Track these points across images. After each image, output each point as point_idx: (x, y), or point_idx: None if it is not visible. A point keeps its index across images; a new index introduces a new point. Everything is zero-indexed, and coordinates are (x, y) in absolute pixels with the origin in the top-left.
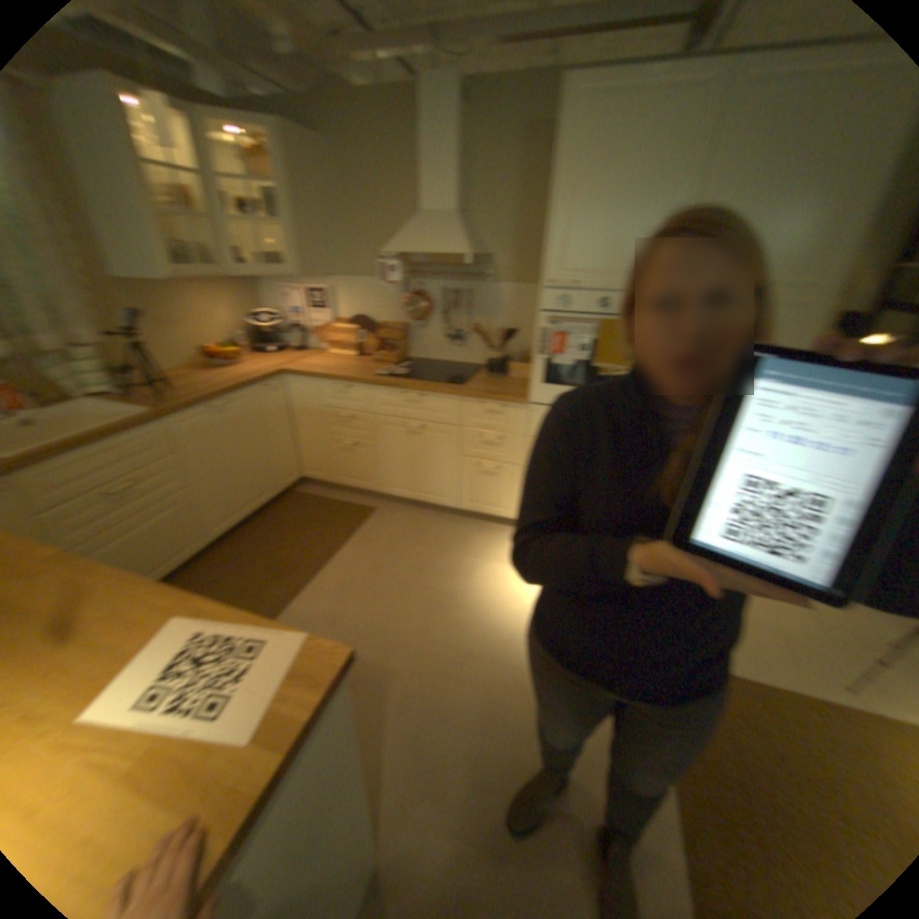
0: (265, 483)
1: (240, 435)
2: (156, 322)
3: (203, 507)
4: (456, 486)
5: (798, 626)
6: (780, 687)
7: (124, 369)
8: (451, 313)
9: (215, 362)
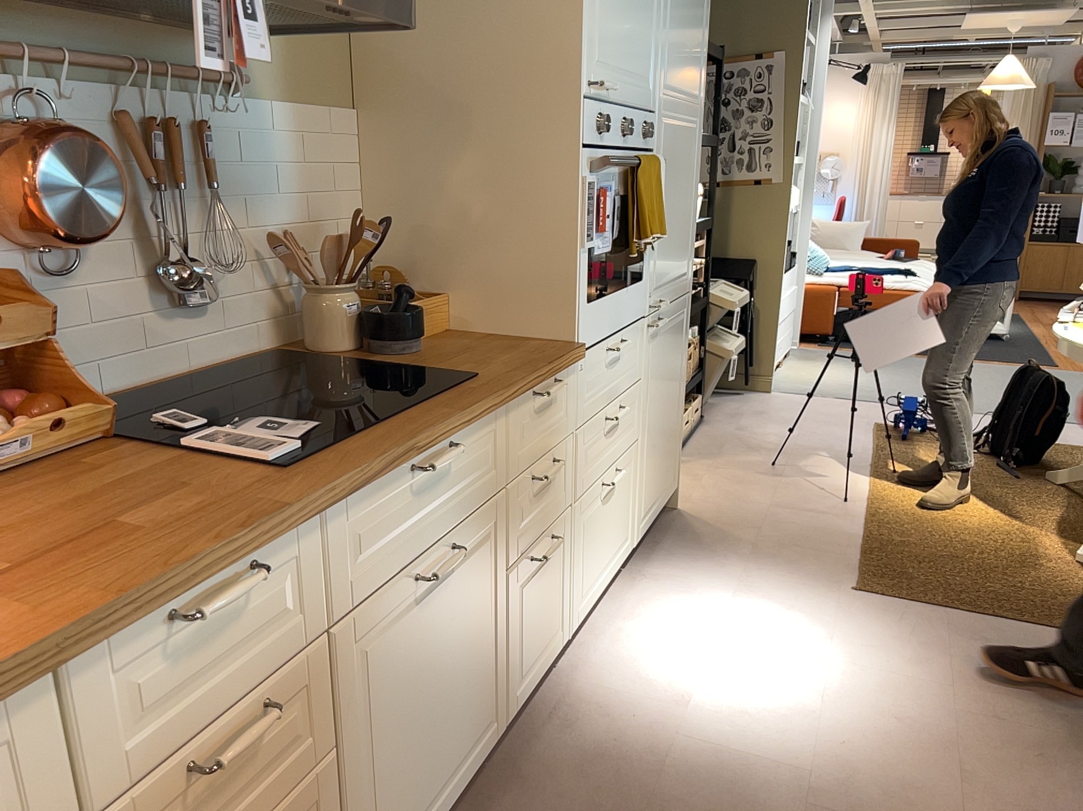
0: None
1: None
2: None
3: None
4: (505, 661)
5: (758, 493)
6: (856, 530)
7: None
8: (165, 200)
9: None
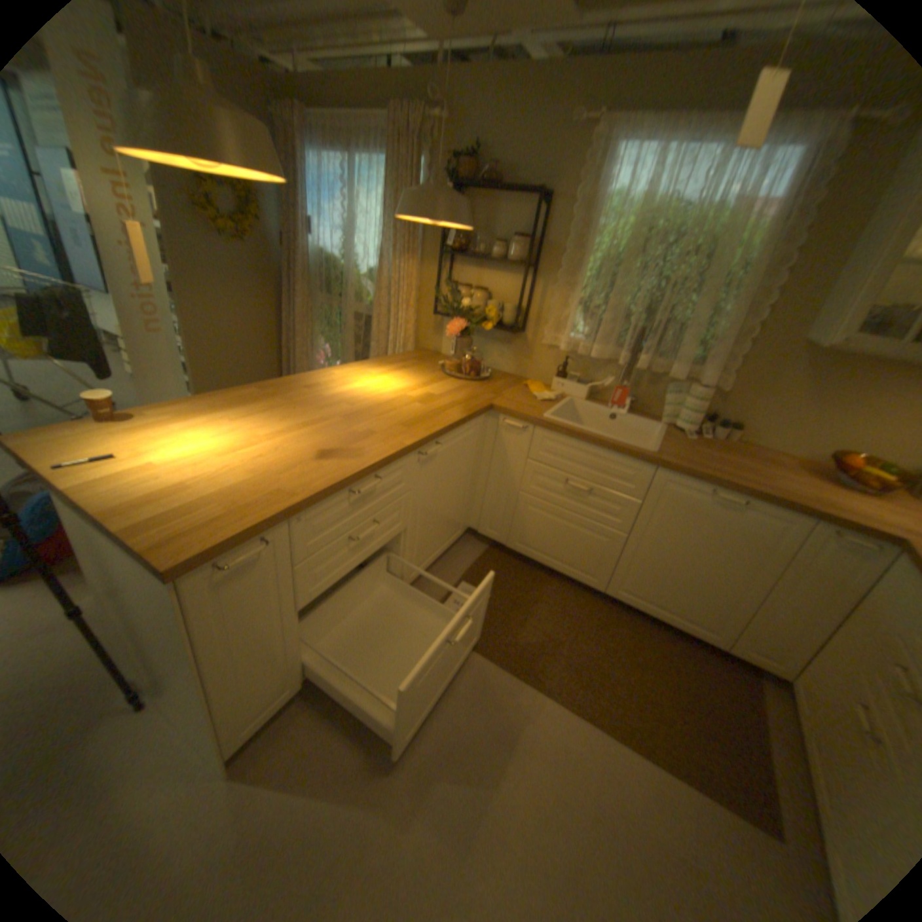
0: (727, 630)
1: (743, 556)
2: (832, 403)
3: (634, 569)
4: None
5: None
6: None
7: (739, 427)
8: None
9: (849, 479)
